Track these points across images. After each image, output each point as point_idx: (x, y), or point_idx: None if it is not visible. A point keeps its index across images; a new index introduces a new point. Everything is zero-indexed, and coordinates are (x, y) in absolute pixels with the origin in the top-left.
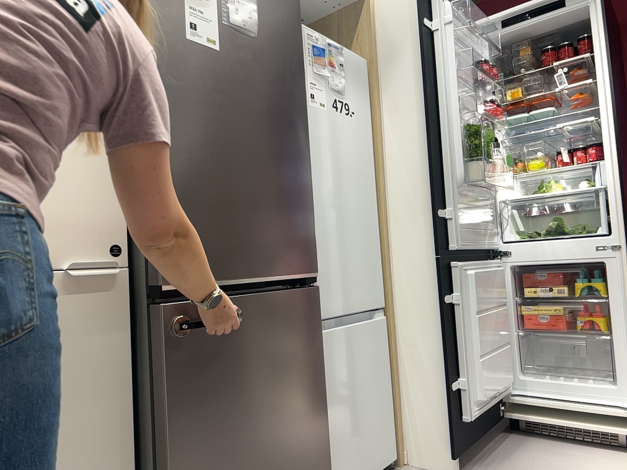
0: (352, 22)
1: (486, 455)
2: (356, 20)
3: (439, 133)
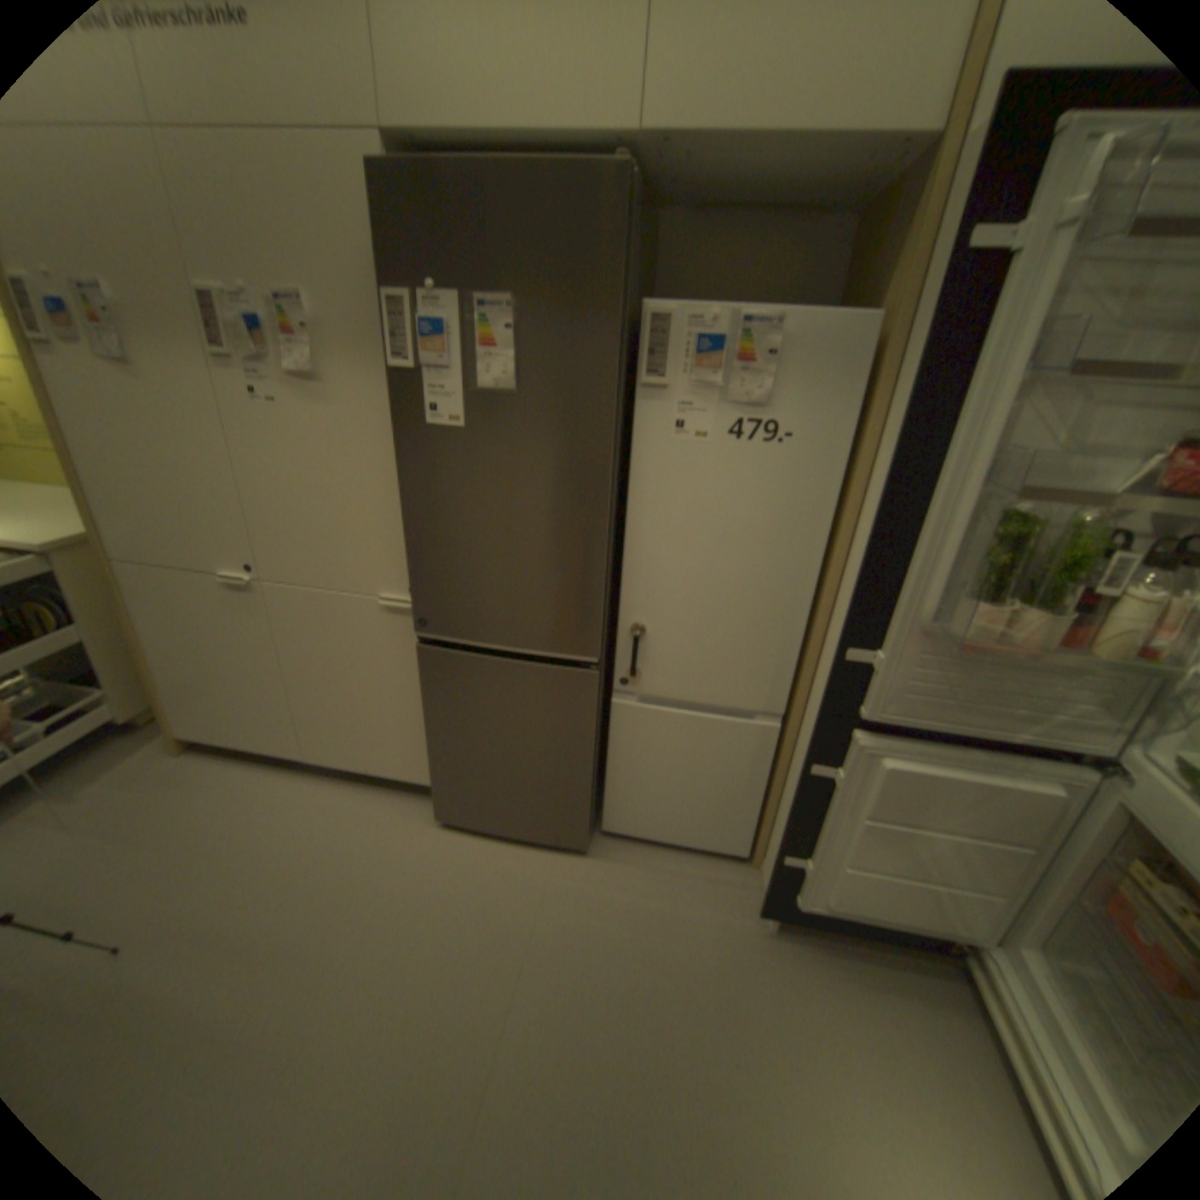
0: (915, 200)
1: (852, 957)
2: (920, 197)
3: (920, 514)
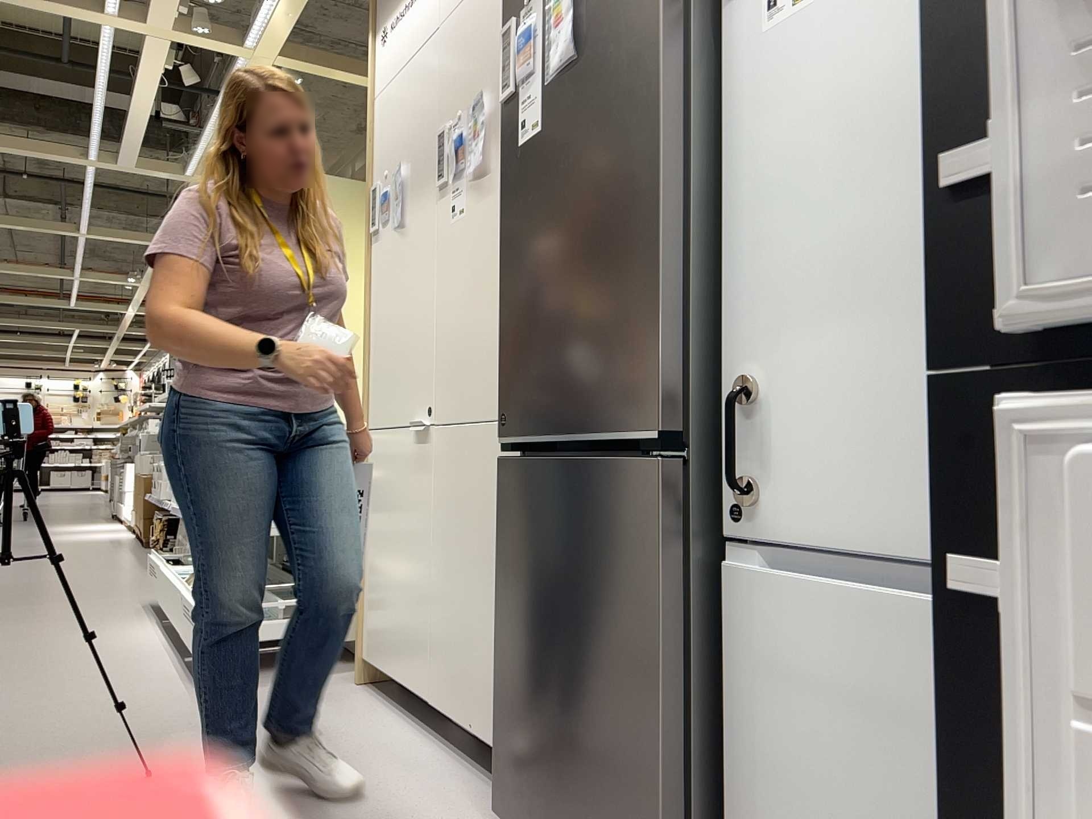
0: None
1: None
2: None
3: None
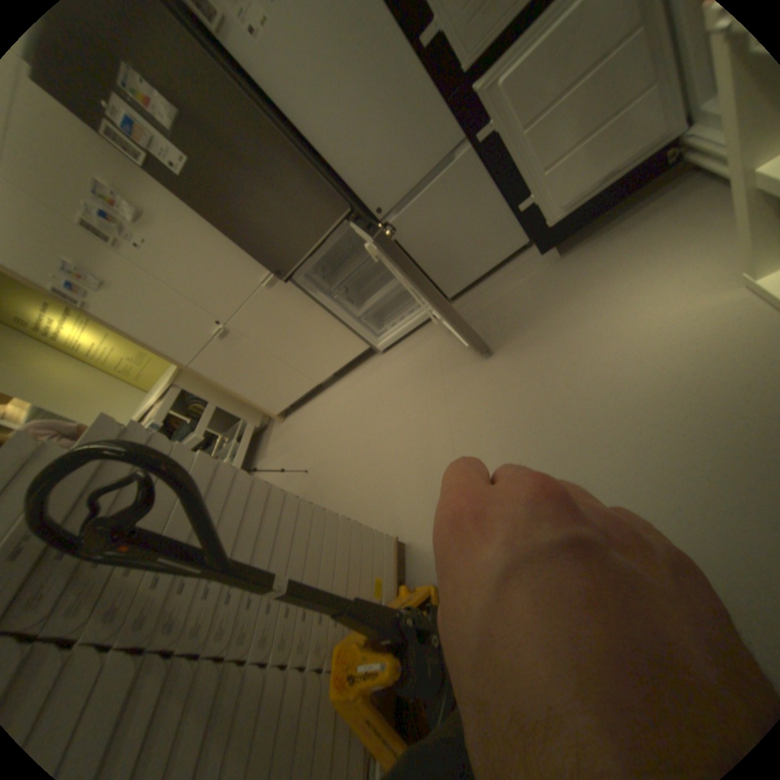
0: None
1: (612, 224)
2: None
3: None
